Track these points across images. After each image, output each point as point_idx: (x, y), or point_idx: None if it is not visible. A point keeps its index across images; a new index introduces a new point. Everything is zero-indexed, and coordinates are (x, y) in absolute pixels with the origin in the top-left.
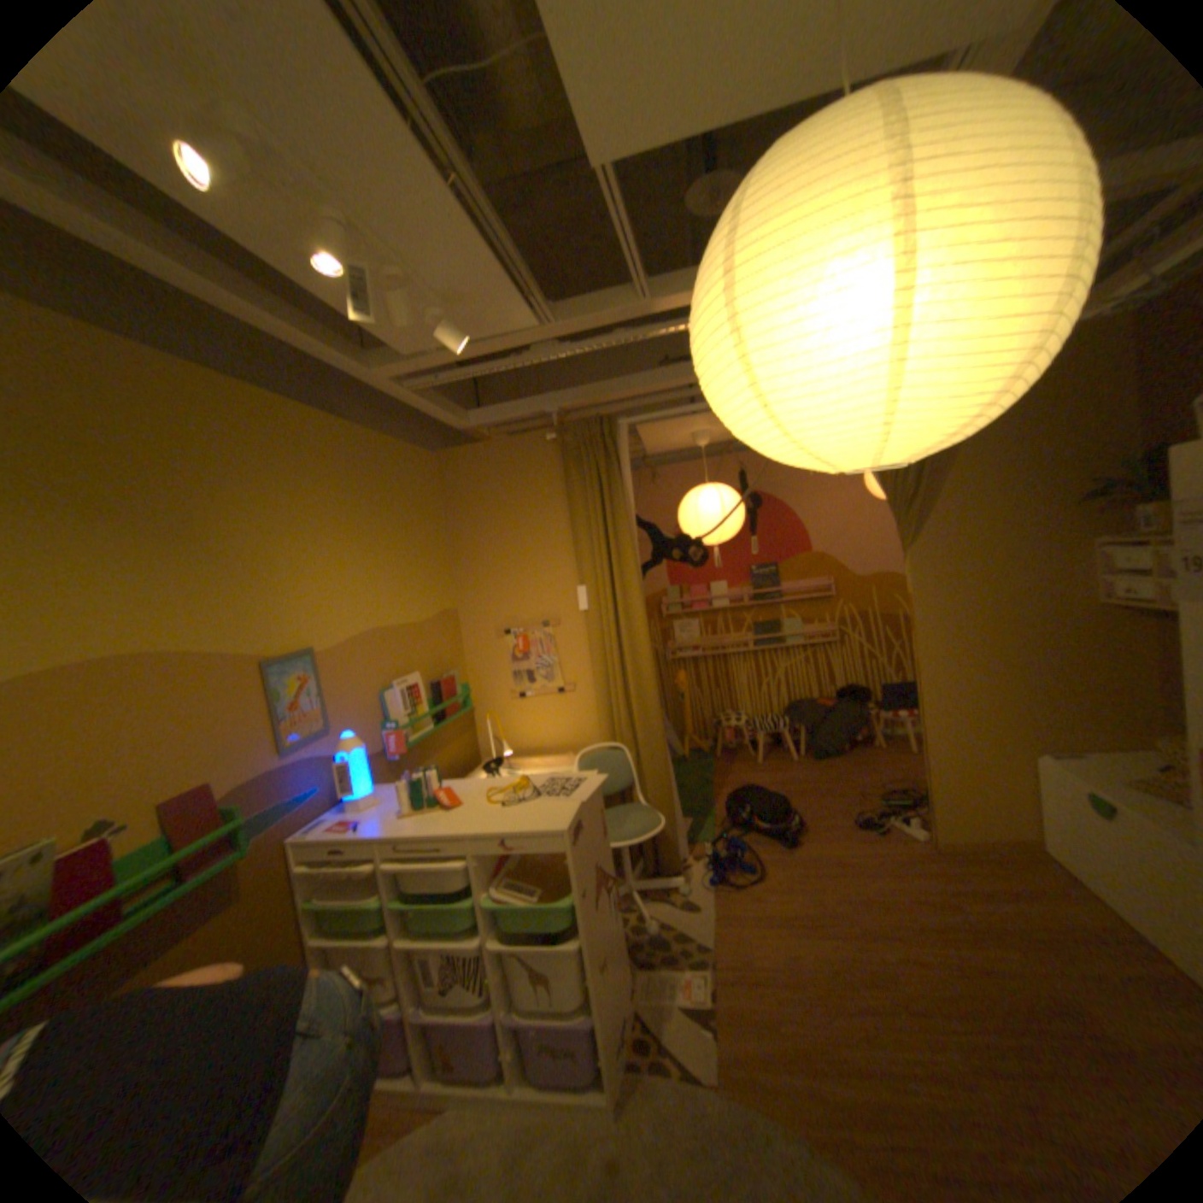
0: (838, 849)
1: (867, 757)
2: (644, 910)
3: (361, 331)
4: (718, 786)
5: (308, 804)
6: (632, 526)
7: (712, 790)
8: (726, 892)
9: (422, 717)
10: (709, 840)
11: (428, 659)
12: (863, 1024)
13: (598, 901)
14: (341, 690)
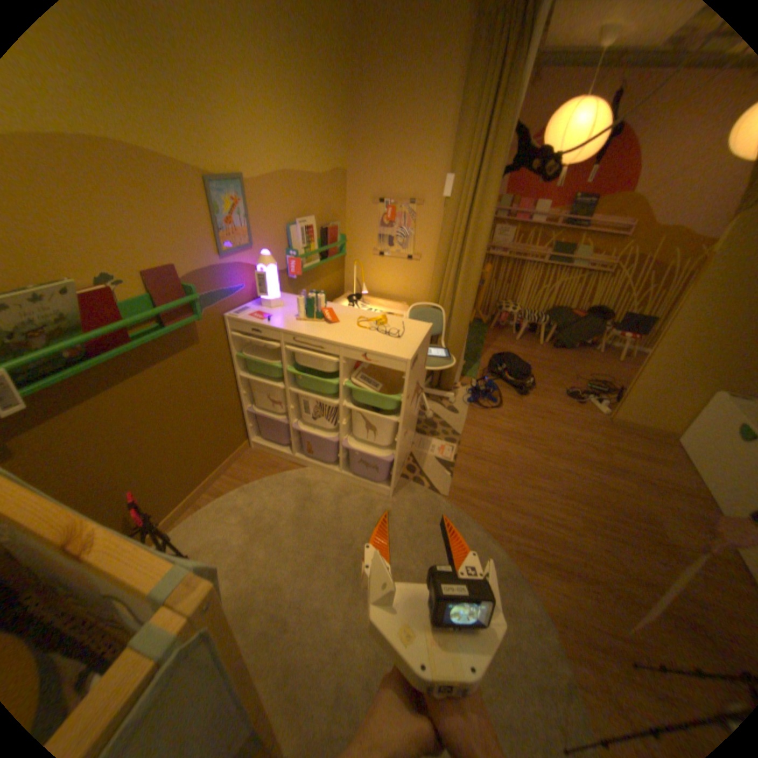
0: (550, 403)
1: (588, 355)
2: (427, 405)
3: None
4: (485, 346)
5: (238, 294)
6: (514, 125)
7: (481, 348)
8: (475, 407)
9: (313, 252)
10: (472, 377)
11: (321, 208)
12: (534, 492)
13: (412, 401)
14: (260, 217)
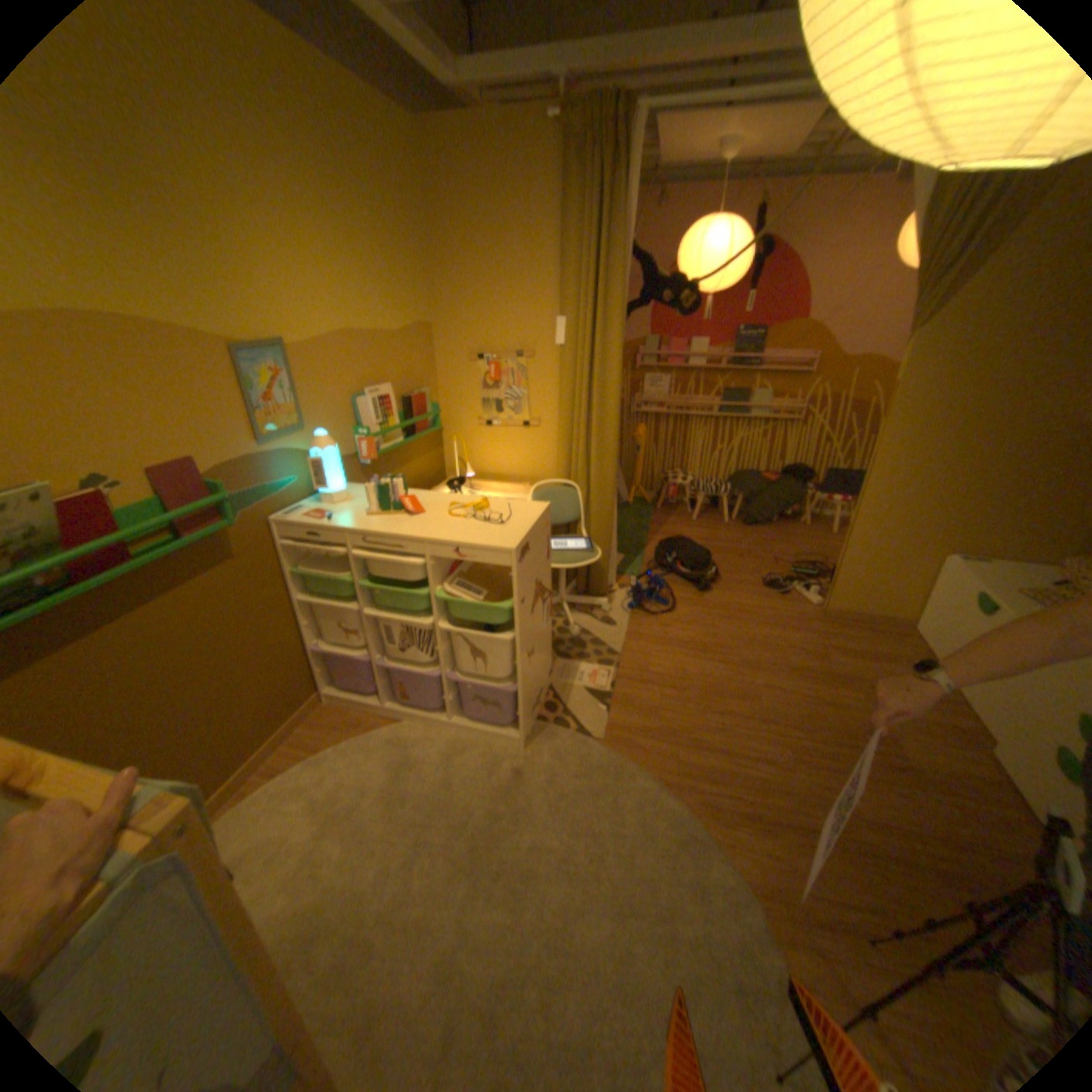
0: (740, 598)
1: (789, 530)
2: (569, 617)
3: None
4: (651, 532)
5: (286, 490)
6: (626, 253)
7: (645, 535)
8: (638, 615)
9: (392, 429)
10: (633, 574)
11: (399, 372)
12: (723, 720)
13: (533, 607)
14: (312, 389)
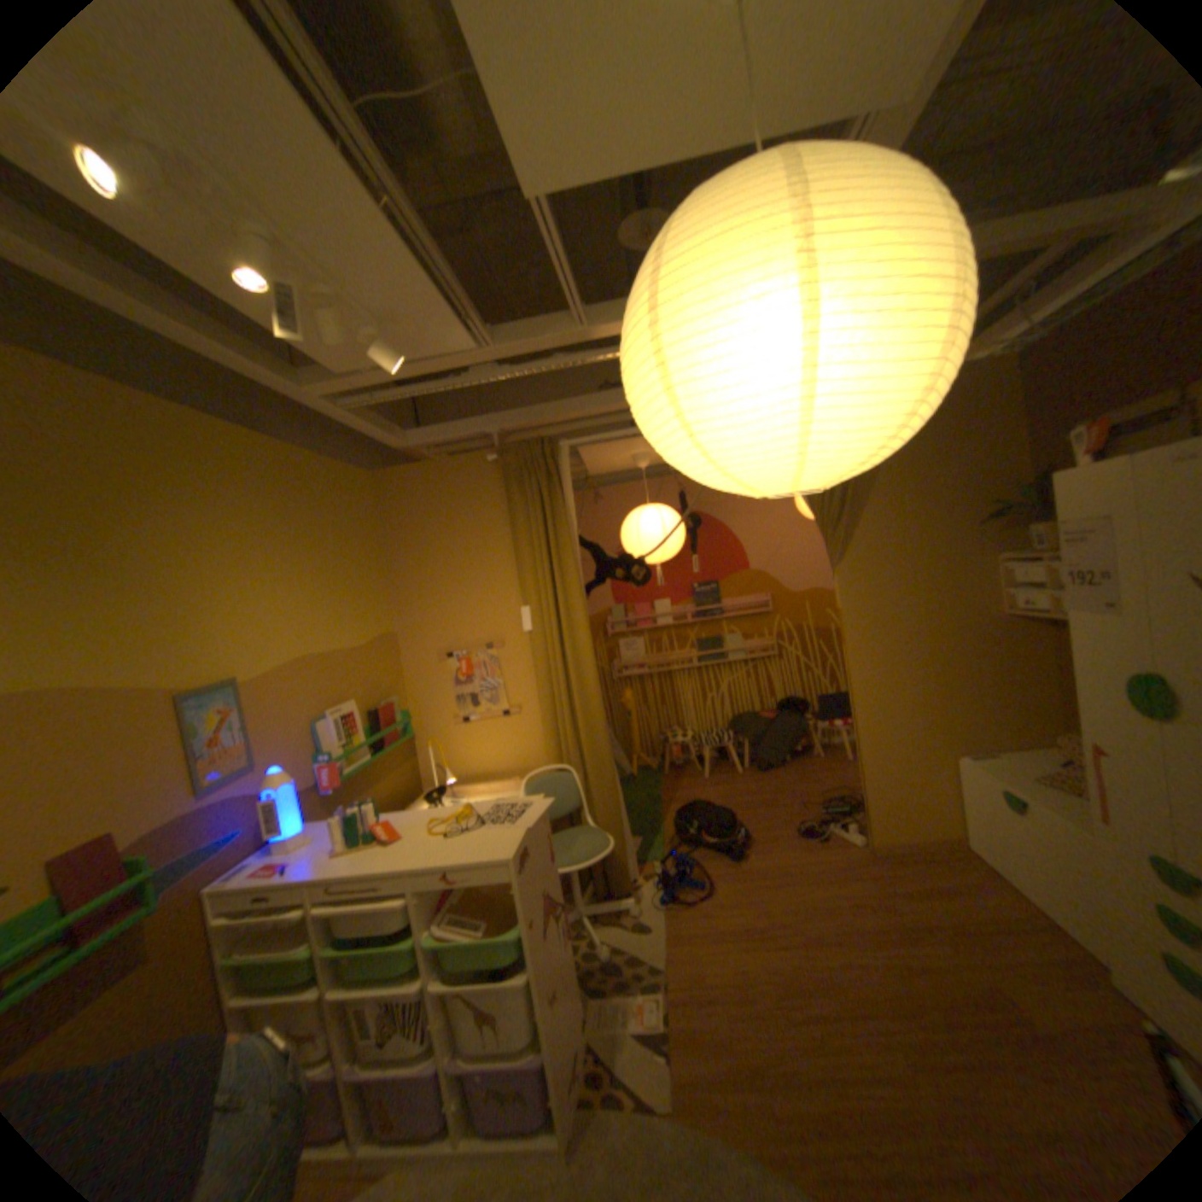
0: (782, 859)
1: (807, 767)
2: (594, 936)
3: (291, 348)
4: (666, 803)
5: (229, 848)
6: (575, 546)
7: (661, 808)
8: (675, 910)
9: (358, 747)
10: (658, 859)
11: (364, 685)
12: (811, 1033)
13: (546, 931)
14: (267, 723)
